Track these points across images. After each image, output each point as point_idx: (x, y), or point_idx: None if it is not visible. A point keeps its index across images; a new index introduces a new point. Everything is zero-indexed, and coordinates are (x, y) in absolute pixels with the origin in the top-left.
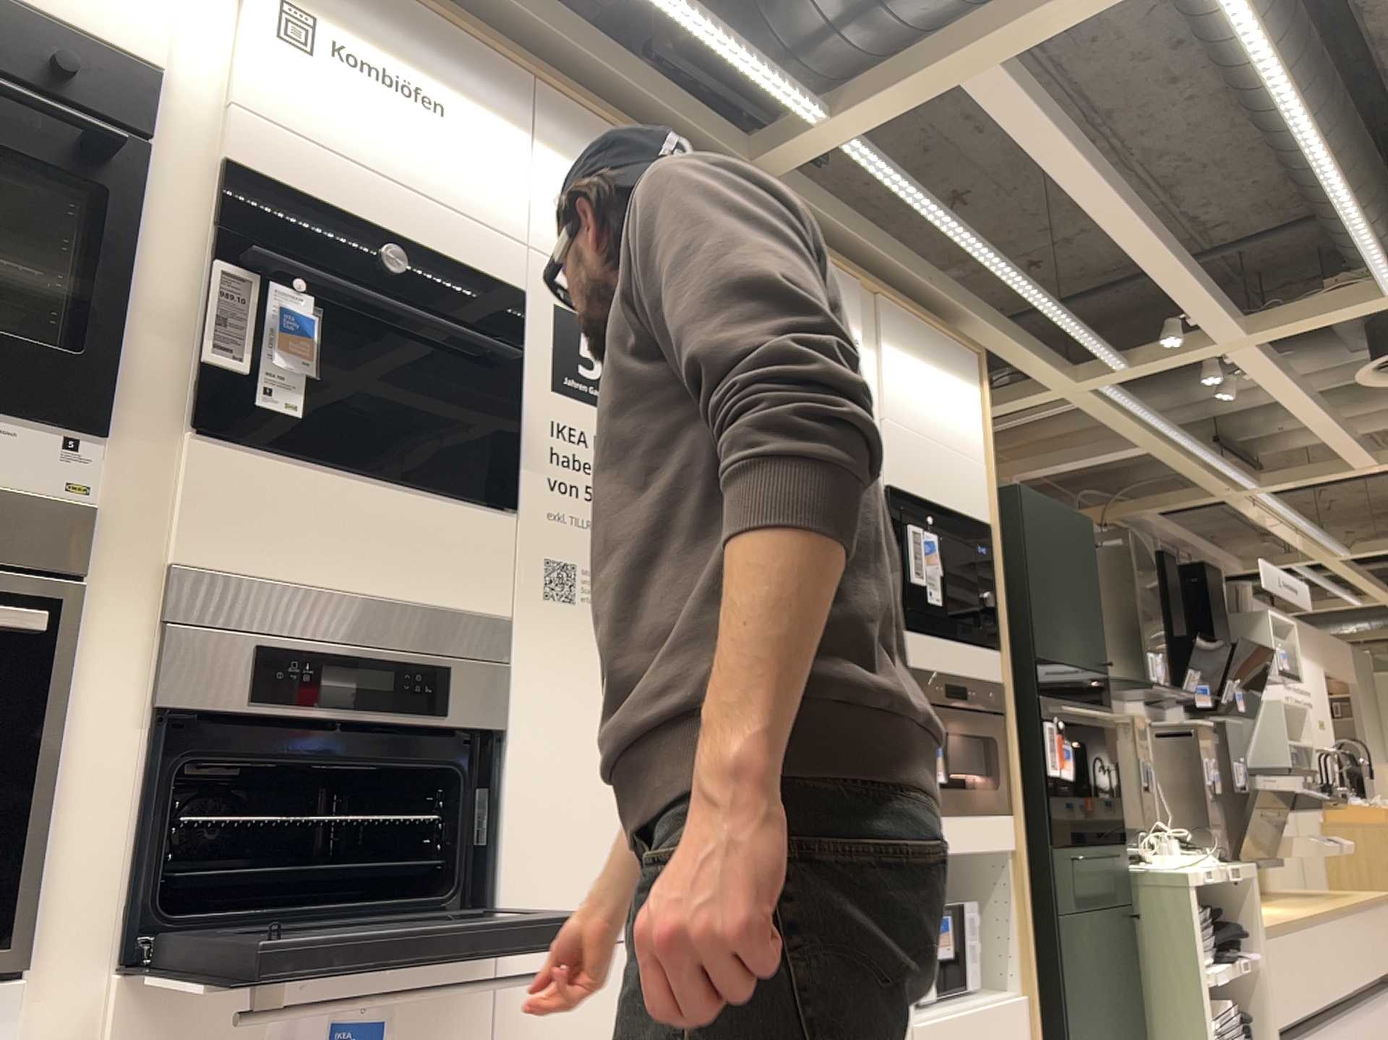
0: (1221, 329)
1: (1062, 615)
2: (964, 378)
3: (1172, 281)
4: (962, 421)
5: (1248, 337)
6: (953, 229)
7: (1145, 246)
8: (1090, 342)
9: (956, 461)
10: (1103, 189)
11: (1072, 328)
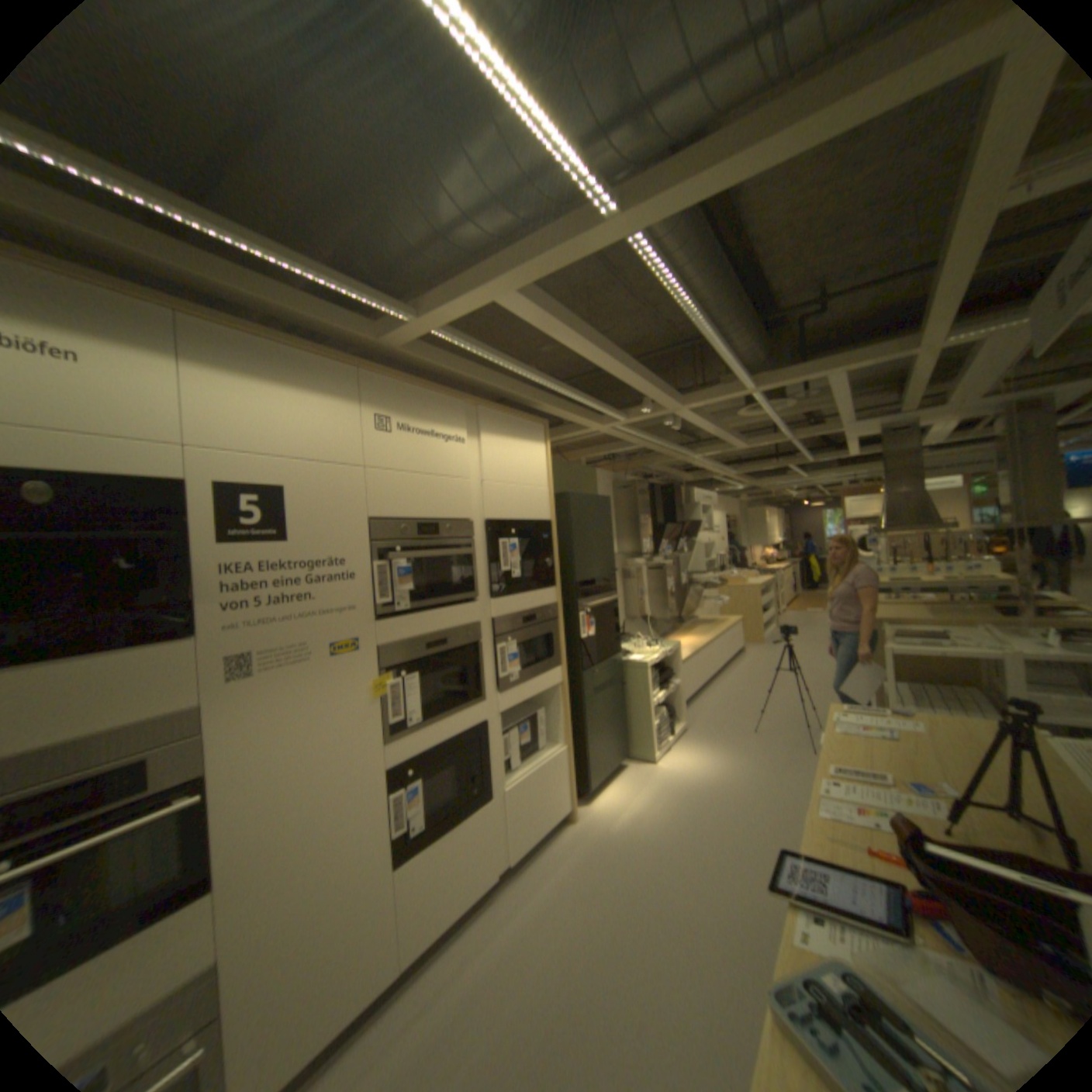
0: (671, 405)
1: (591, 554)
2: (535, 443)
3: (643, 387)
4: (533, 468)
5: (685, 407)
6: (517, 368)
7: (626, 374)
8: (606, 411)
9: (530, 492)
10: (596, 350)
11: (595, 406)
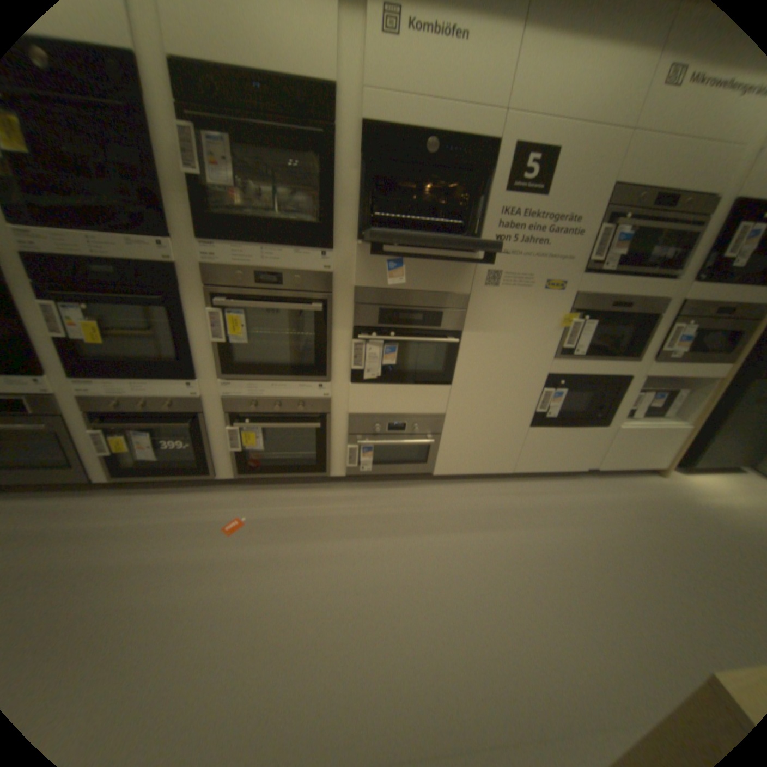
0: None
1: None
2: None
3: None
4: None
5: None
6: None
7: None
8: None
9: None
10: None
11: None
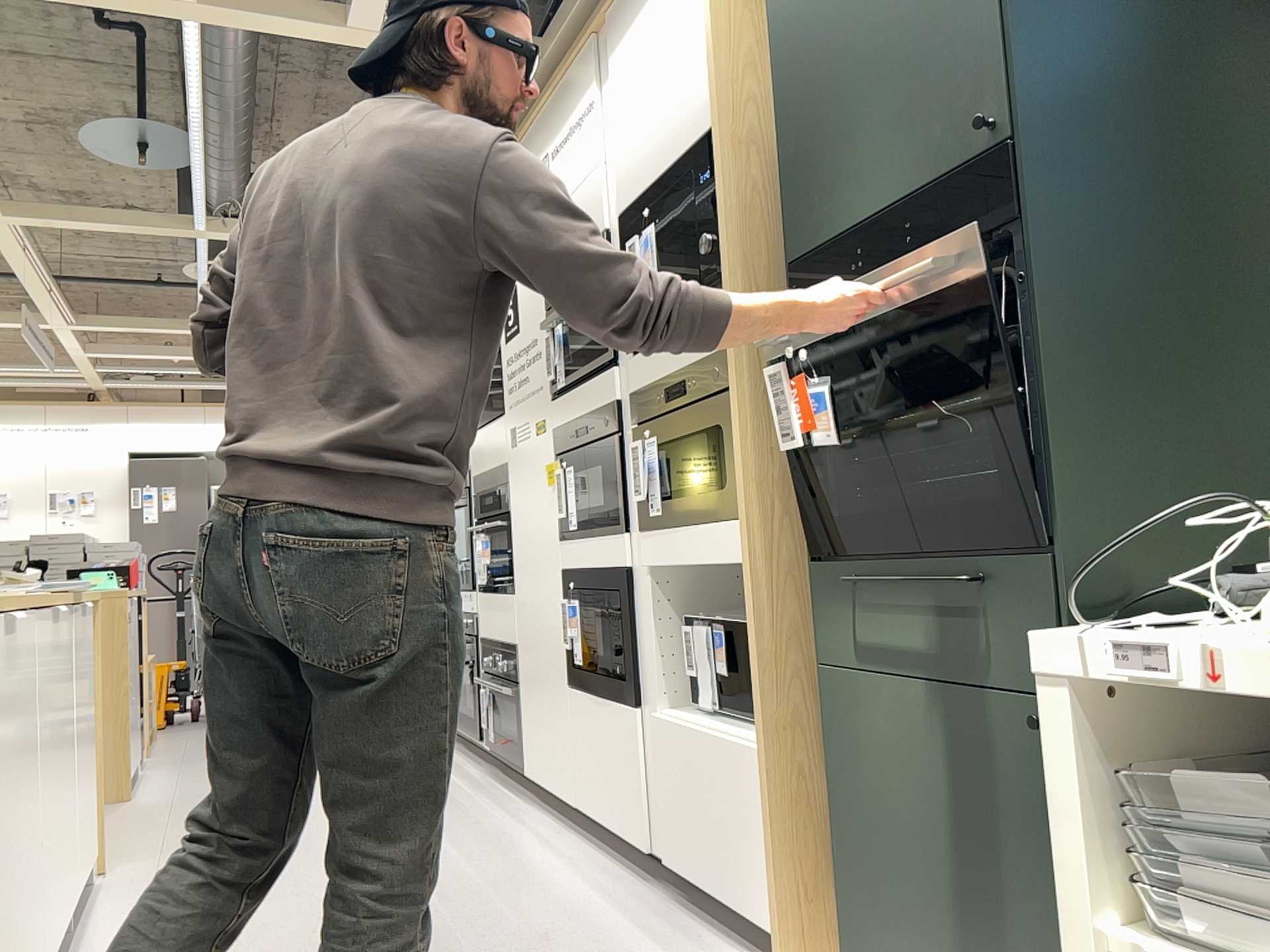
0: None
1: (864, 126)
2: None
3: None
4: (682, 22)
5: None
6: None
7: None
8: None
9: (677, 92)
10: None
11: None
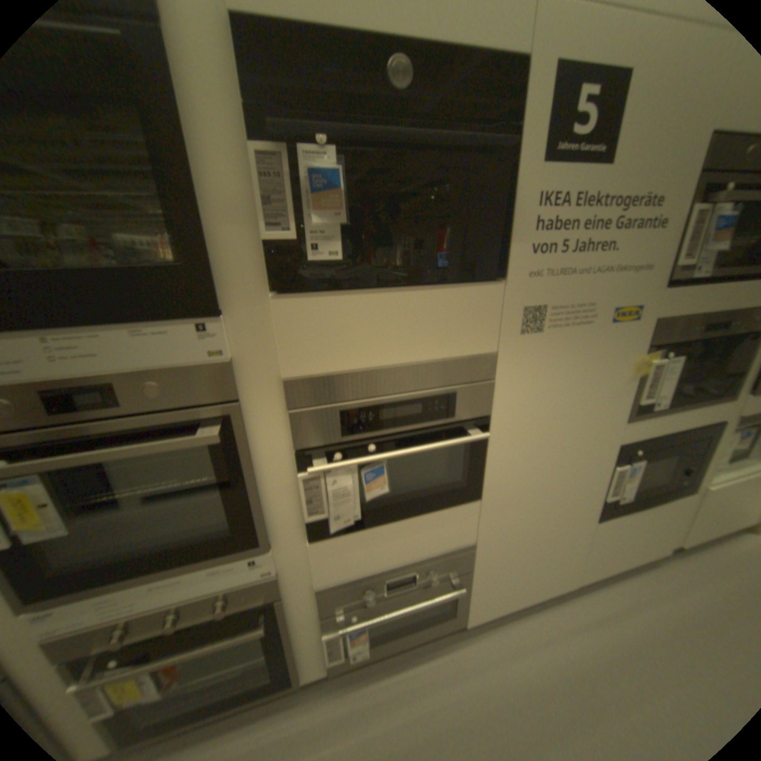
0: None
1: None
2: None
3: None
4: None
5: None
6: None
7: None
8: None
9: None
10: None
11: None
